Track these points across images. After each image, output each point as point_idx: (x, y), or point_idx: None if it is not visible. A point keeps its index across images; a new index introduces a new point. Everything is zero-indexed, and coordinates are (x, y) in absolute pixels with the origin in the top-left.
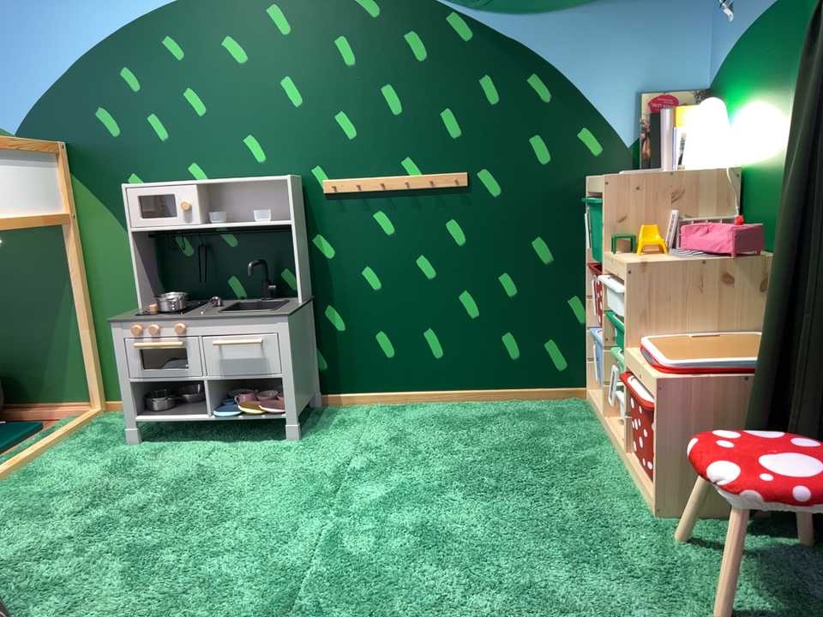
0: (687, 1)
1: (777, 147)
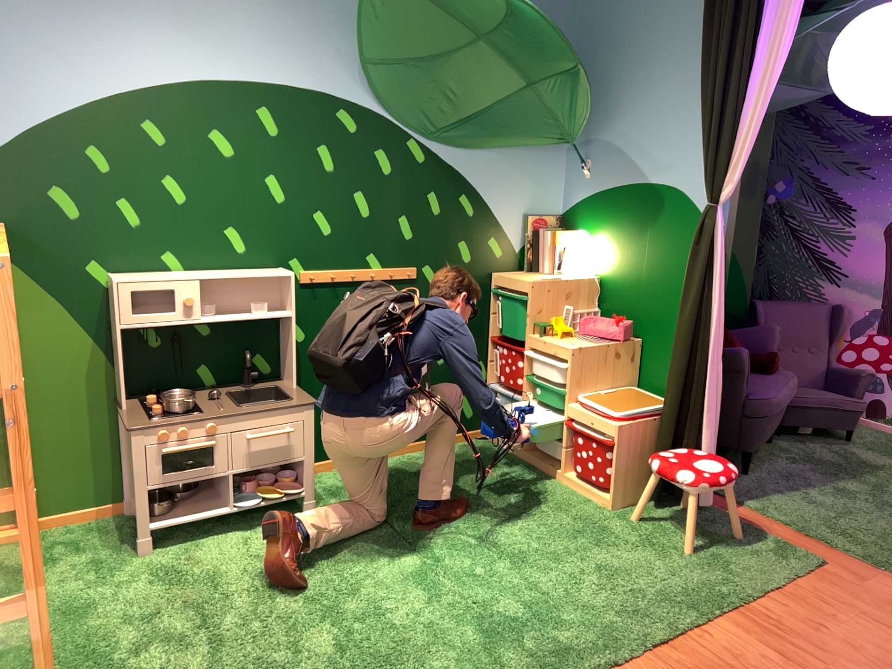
0: (551, 157)
1: (630, 274)
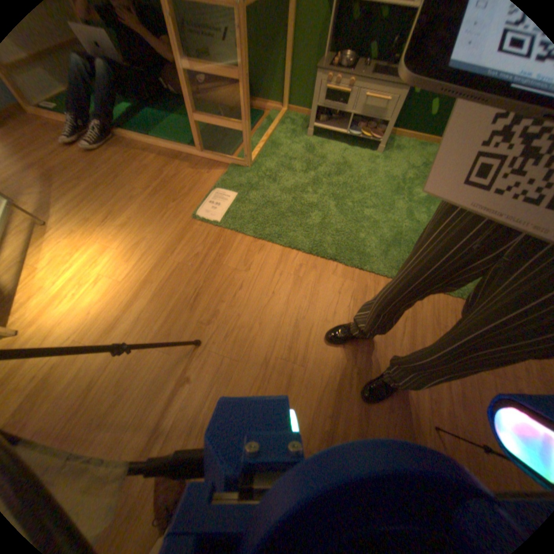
0: None
1: None
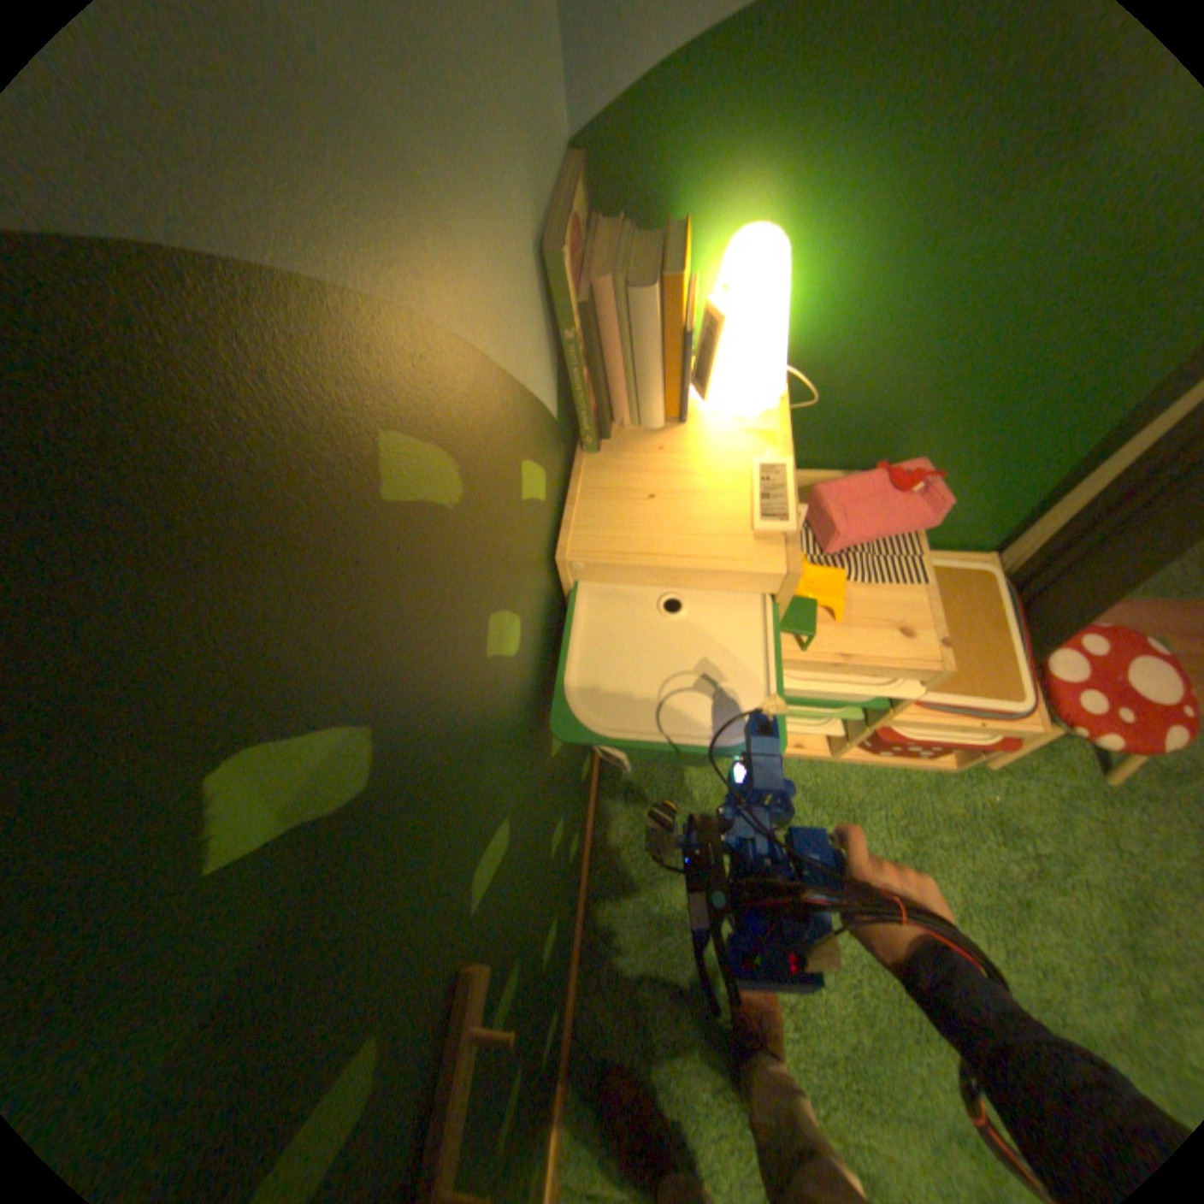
0: None
1: (931, 322)
